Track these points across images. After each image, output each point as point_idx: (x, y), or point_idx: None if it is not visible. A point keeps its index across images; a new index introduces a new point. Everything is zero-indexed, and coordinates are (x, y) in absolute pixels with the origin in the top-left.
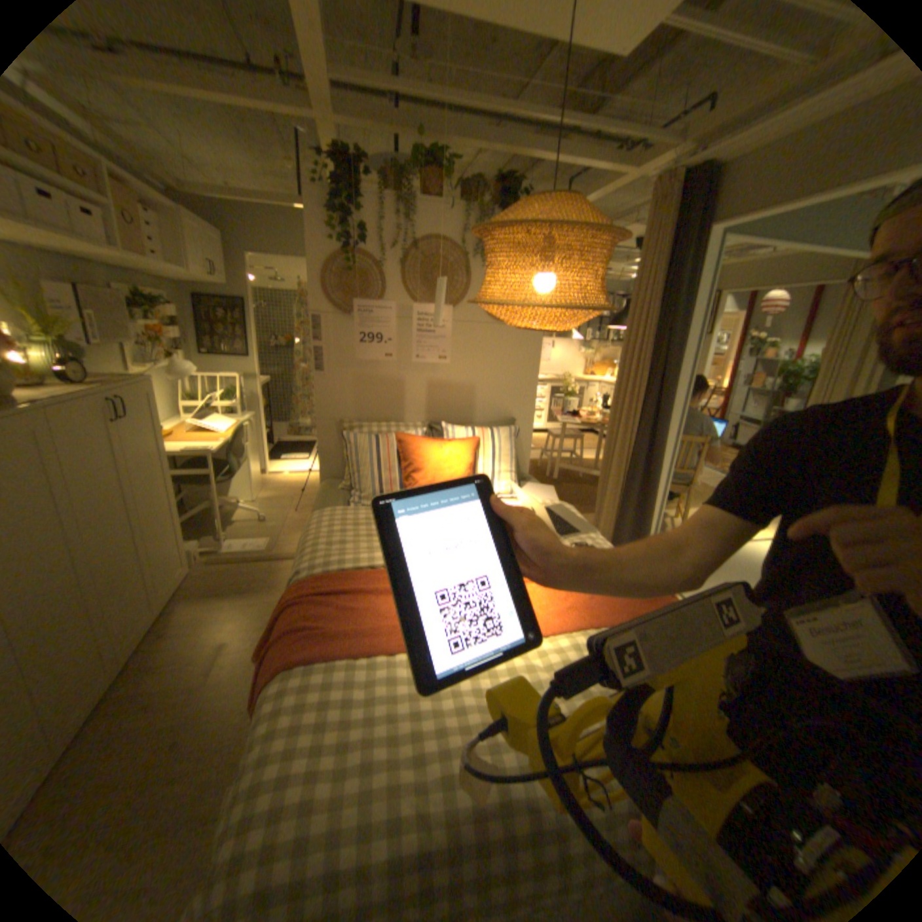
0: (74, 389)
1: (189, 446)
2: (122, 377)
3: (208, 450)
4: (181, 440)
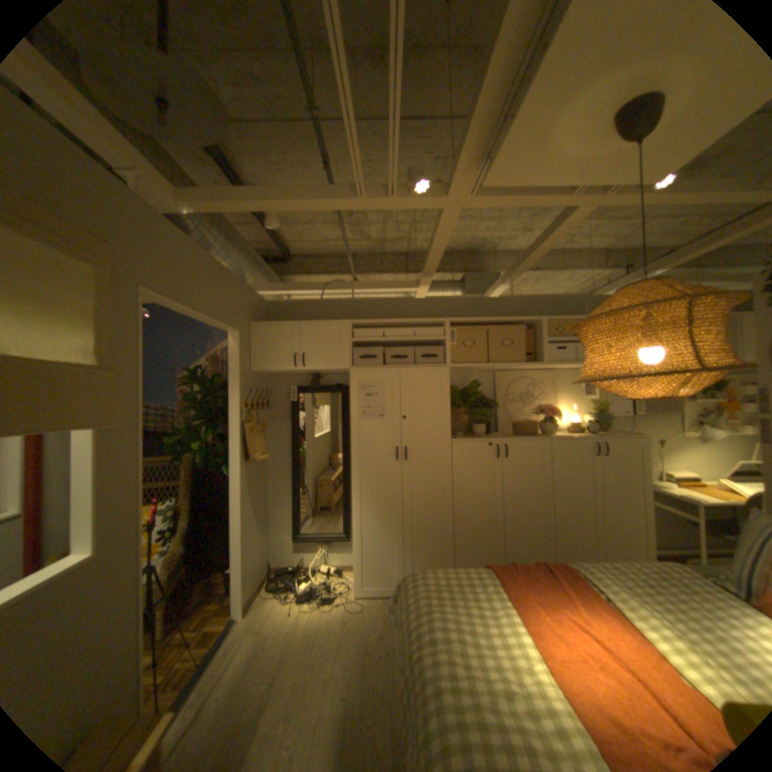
0: (580, 436)
1: (690, 497)
2: (627, 435)
3: (697, 503)
4: (699, 493)
